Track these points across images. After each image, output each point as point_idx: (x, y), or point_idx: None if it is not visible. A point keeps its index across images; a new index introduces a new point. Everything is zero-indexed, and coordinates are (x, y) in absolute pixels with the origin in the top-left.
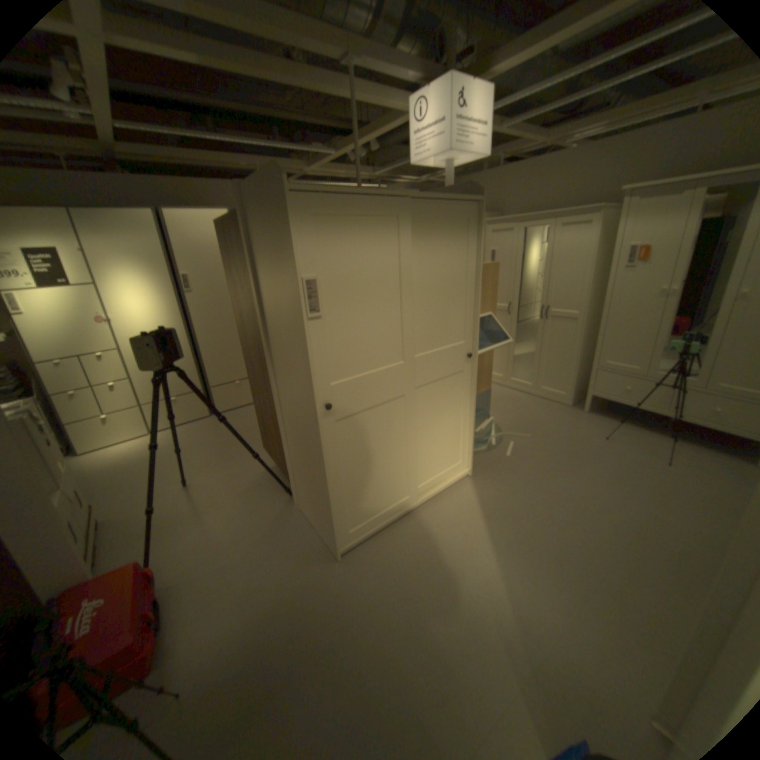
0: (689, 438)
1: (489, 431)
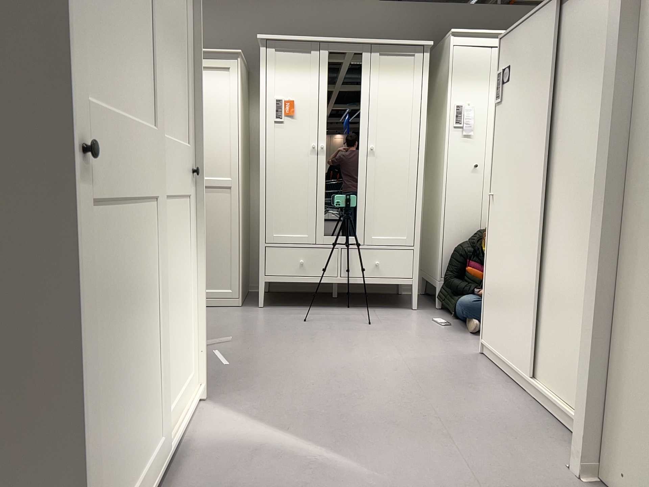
0: (358, 304)
1: None
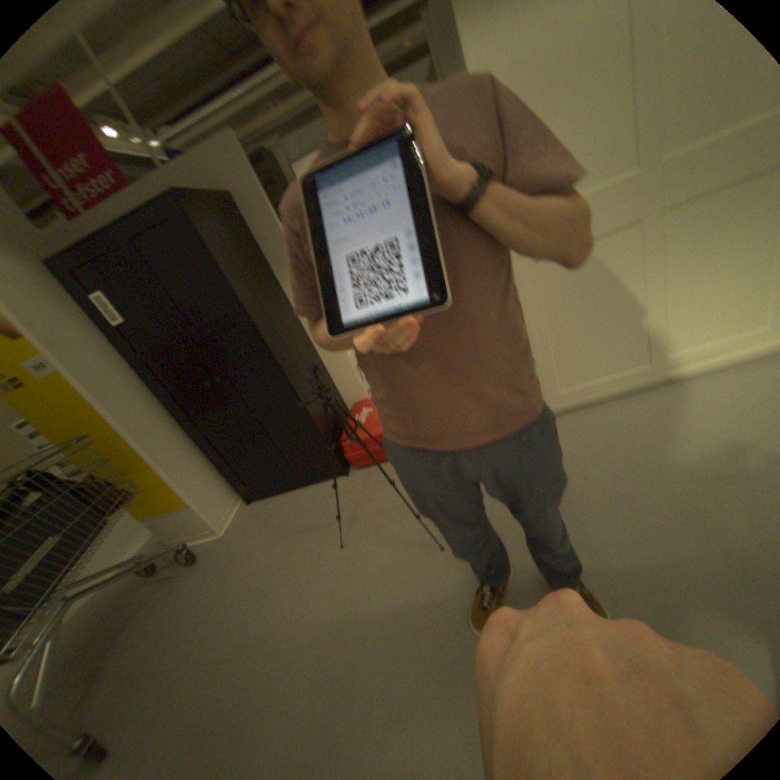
0: None
1: None
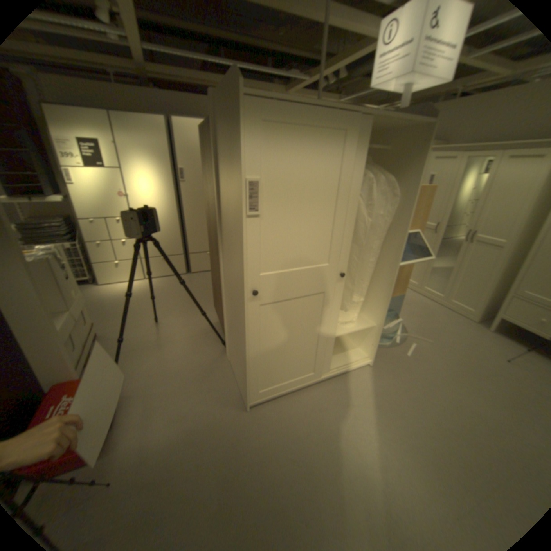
0: None
1: (396, 330)
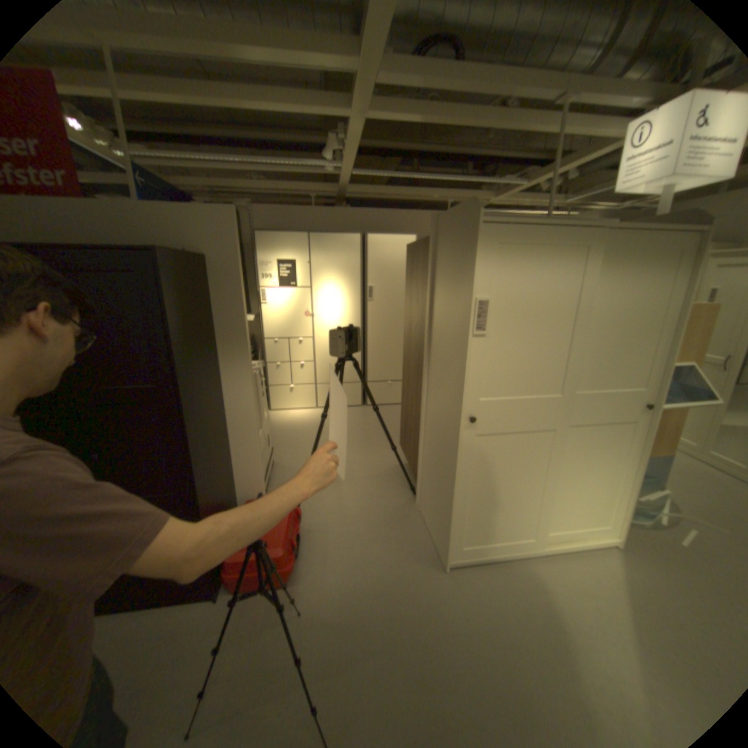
0: None
1: (662, 507)
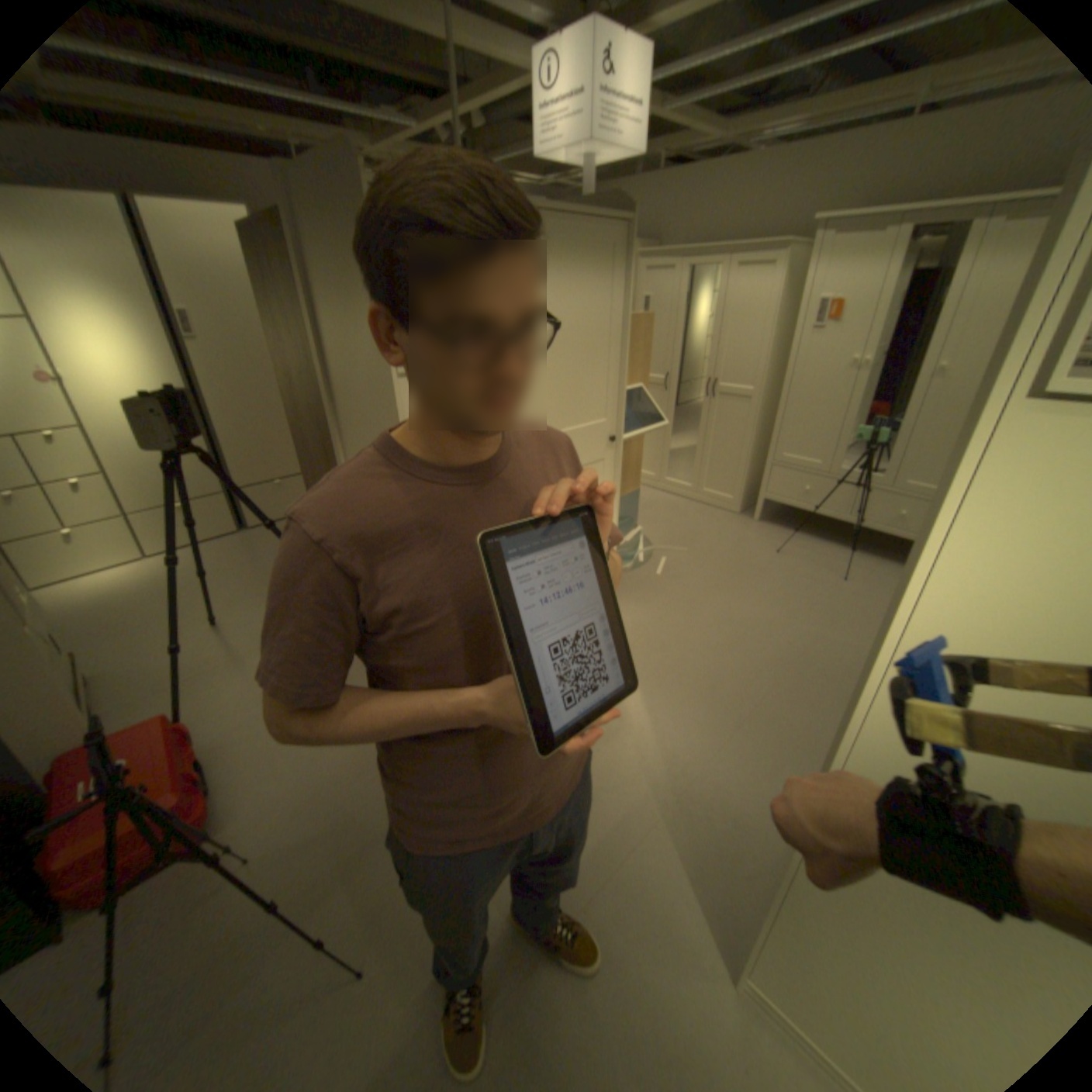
0: (871, 550)
1: (636, 544)
